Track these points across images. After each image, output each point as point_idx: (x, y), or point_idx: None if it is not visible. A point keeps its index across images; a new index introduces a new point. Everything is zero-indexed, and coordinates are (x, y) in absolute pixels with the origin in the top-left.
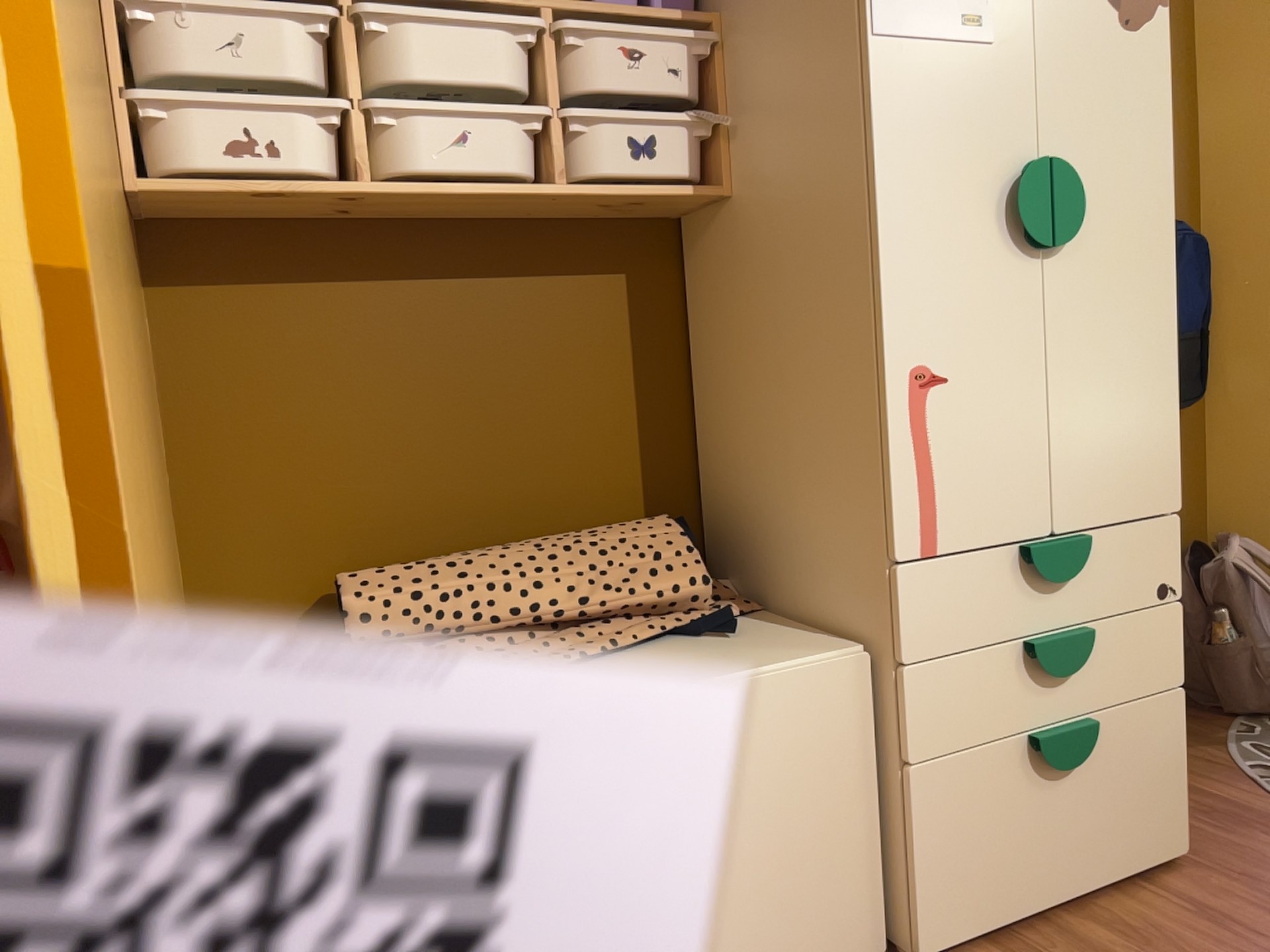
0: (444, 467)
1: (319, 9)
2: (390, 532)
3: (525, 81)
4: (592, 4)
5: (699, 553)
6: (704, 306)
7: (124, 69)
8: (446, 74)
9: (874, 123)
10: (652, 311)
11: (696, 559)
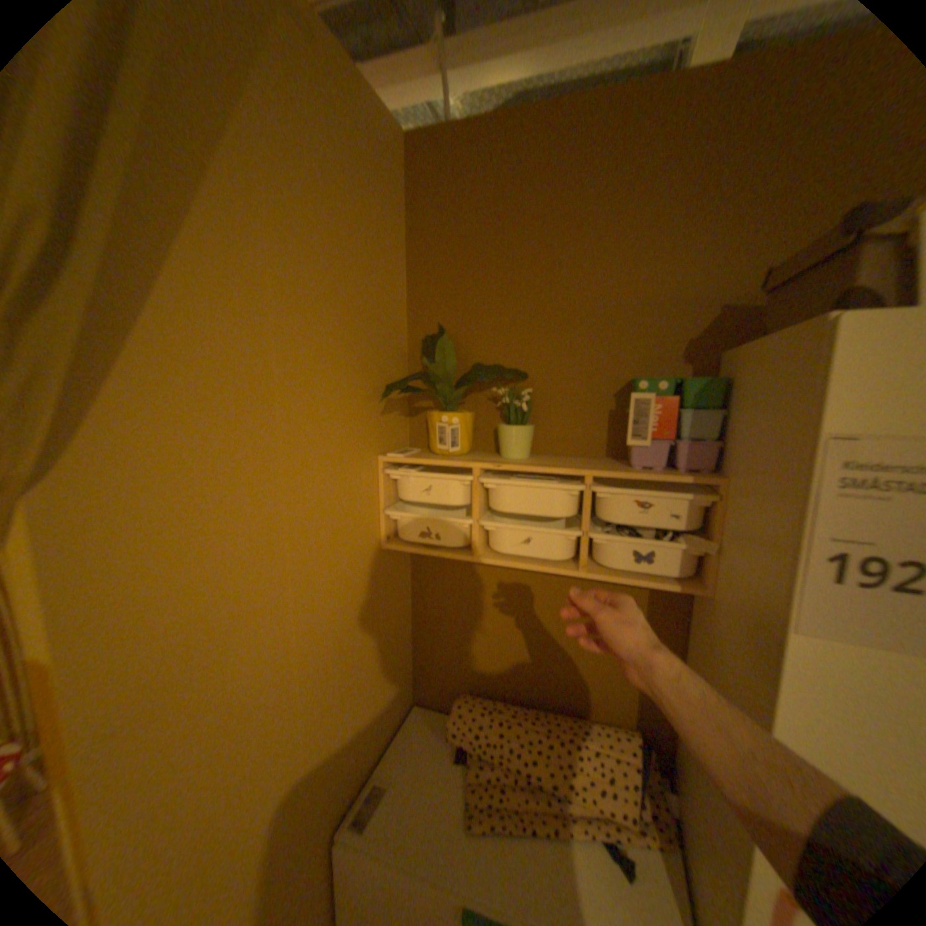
0: (521, 658)
1: (460, 478)
2: (492, 677)
3: (571, 510)
4: (620, 471)
5: (639, 792)
6: (696, 631)
7: (389, 493)
8: (523, 507)
9: (780, 694)
10: (662, 615)
11: (641, 788)
